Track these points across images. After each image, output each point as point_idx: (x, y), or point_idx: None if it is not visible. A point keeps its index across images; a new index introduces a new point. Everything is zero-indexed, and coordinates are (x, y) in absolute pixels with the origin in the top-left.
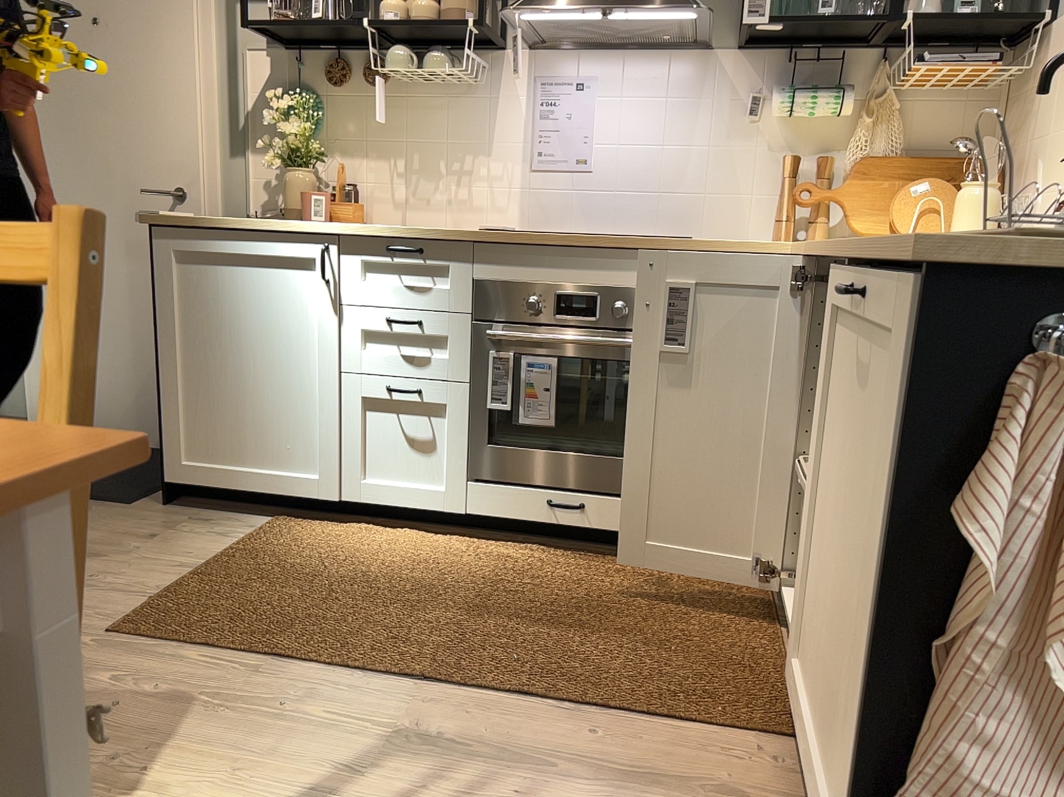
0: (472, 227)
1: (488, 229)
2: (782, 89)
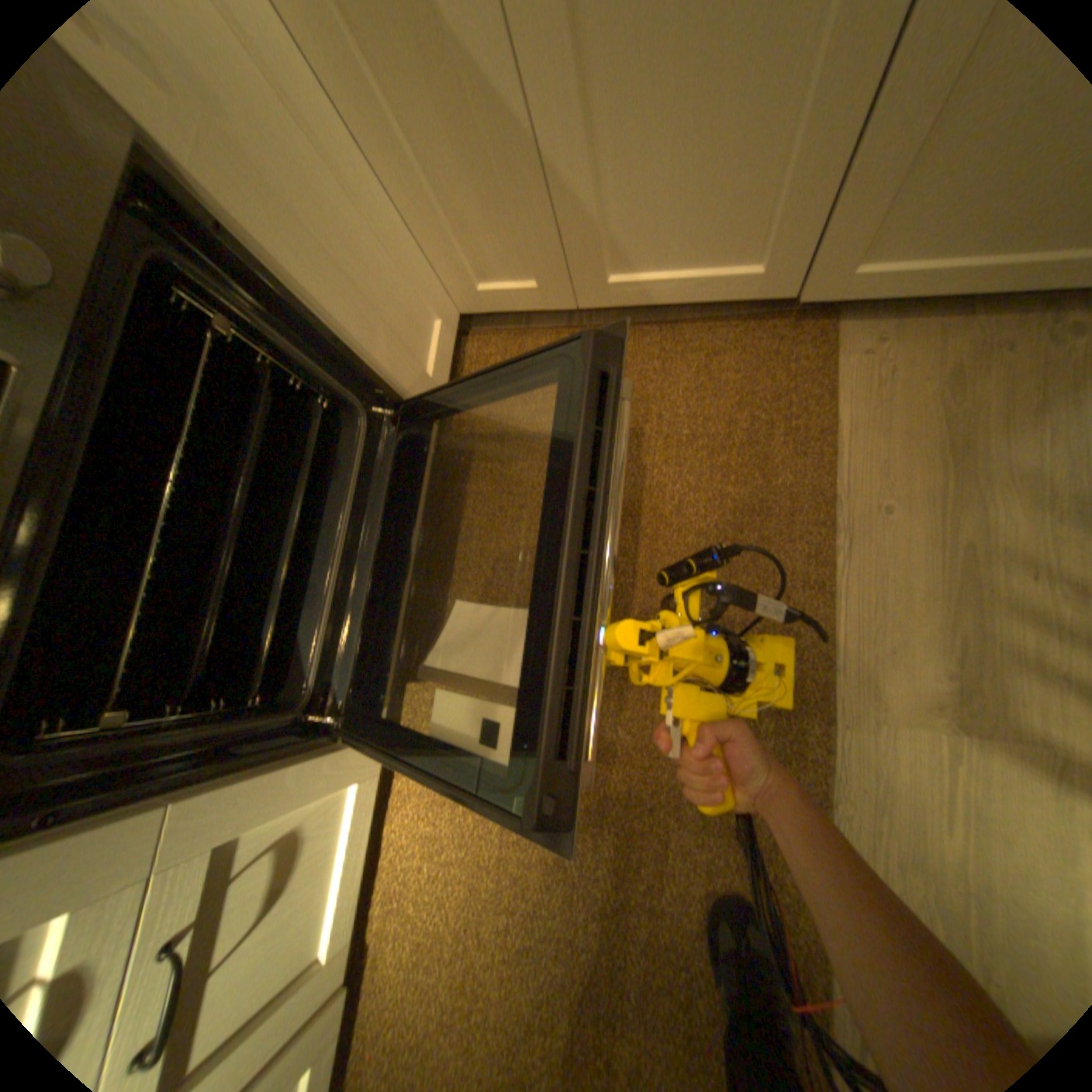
0: None
1: None
2: None
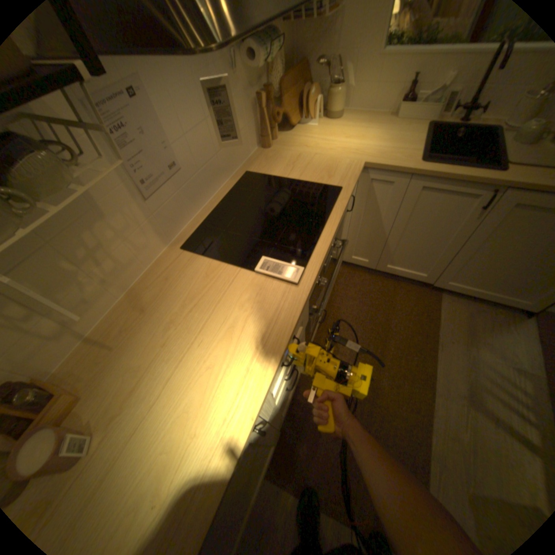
0: (135, 276)
1: (298, 278)
2: (258, 42)
